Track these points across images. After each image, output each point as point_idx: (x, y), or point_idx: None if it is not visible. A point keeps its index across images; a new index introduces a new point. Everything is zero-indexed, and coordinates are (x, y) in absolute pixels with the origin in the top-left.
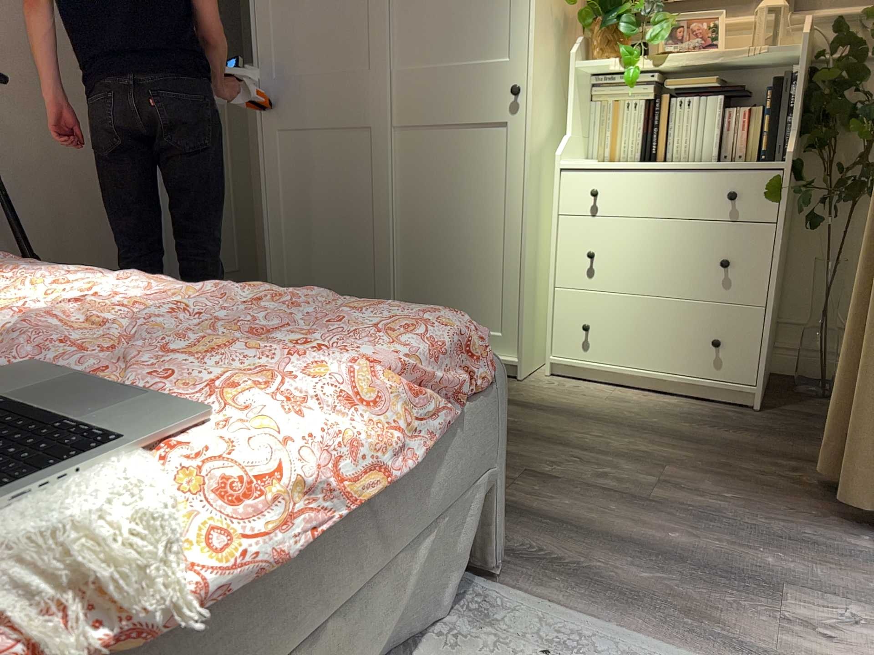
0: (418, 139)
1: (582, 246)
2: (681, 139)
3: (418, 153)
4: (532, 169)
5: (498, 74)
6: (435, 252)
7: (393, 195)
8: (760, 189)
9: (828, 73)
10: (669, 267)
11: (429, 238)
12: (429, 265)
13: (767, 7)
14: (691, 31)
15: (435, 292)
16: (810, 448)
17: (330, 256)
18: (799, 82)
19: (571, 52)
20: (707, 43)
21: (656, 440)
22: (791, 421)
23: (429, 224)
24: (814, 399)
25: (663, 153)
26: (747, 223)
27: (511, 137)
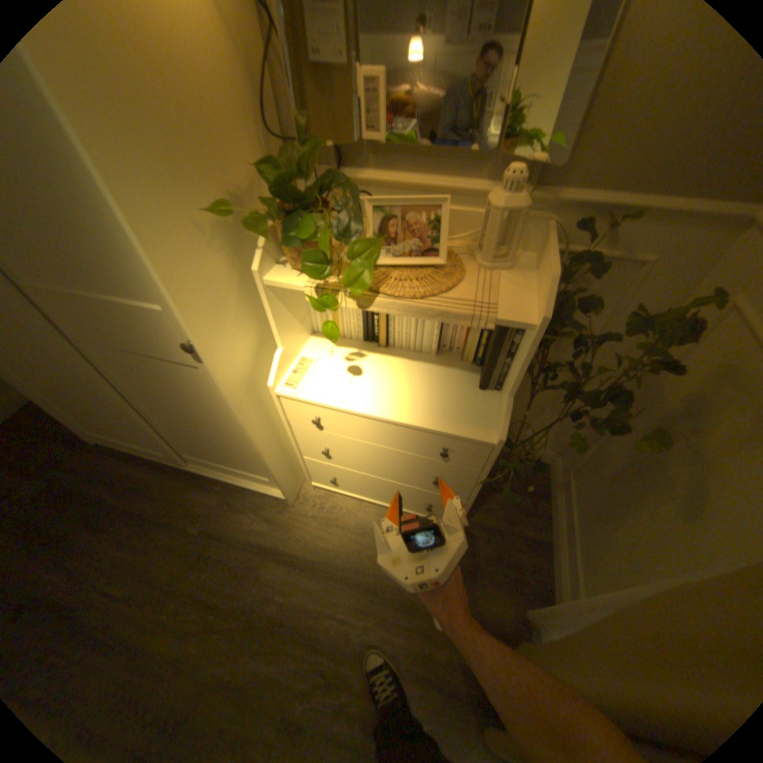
0: (108, 355)
1: (316, 443)
2: (402, 331)
3: (118, 366)
4: (245, 408)
5: (158, 323)
6: (187, 431)
7: (118, 392)
8: (471, 451)
9: (559, 314)
10: (392, 469)
11: (176, 423)
12: (187, 436)
13: (504, 209)
14: (407, 226)
15: (202, 450)
16: (485, 597)
17: (94, 417)
18: (526, 358)
19: (253, 269)
20: (426, 246)
21: (383, 610)
22: (477, 542)
23: (169, 415)
24: (493, 494)
25: (384, 340)
26: (456, 464)
27: (210, 381)
